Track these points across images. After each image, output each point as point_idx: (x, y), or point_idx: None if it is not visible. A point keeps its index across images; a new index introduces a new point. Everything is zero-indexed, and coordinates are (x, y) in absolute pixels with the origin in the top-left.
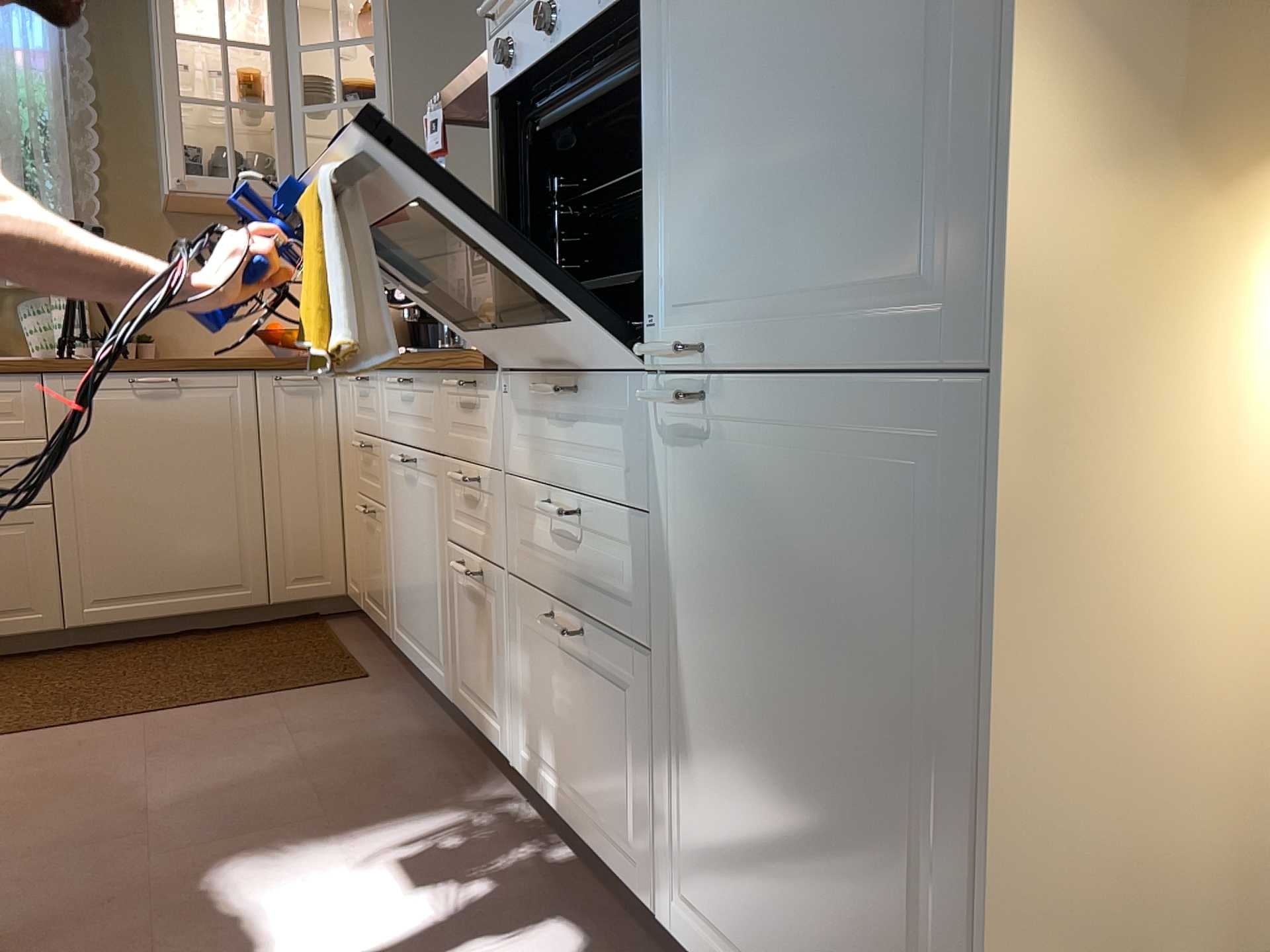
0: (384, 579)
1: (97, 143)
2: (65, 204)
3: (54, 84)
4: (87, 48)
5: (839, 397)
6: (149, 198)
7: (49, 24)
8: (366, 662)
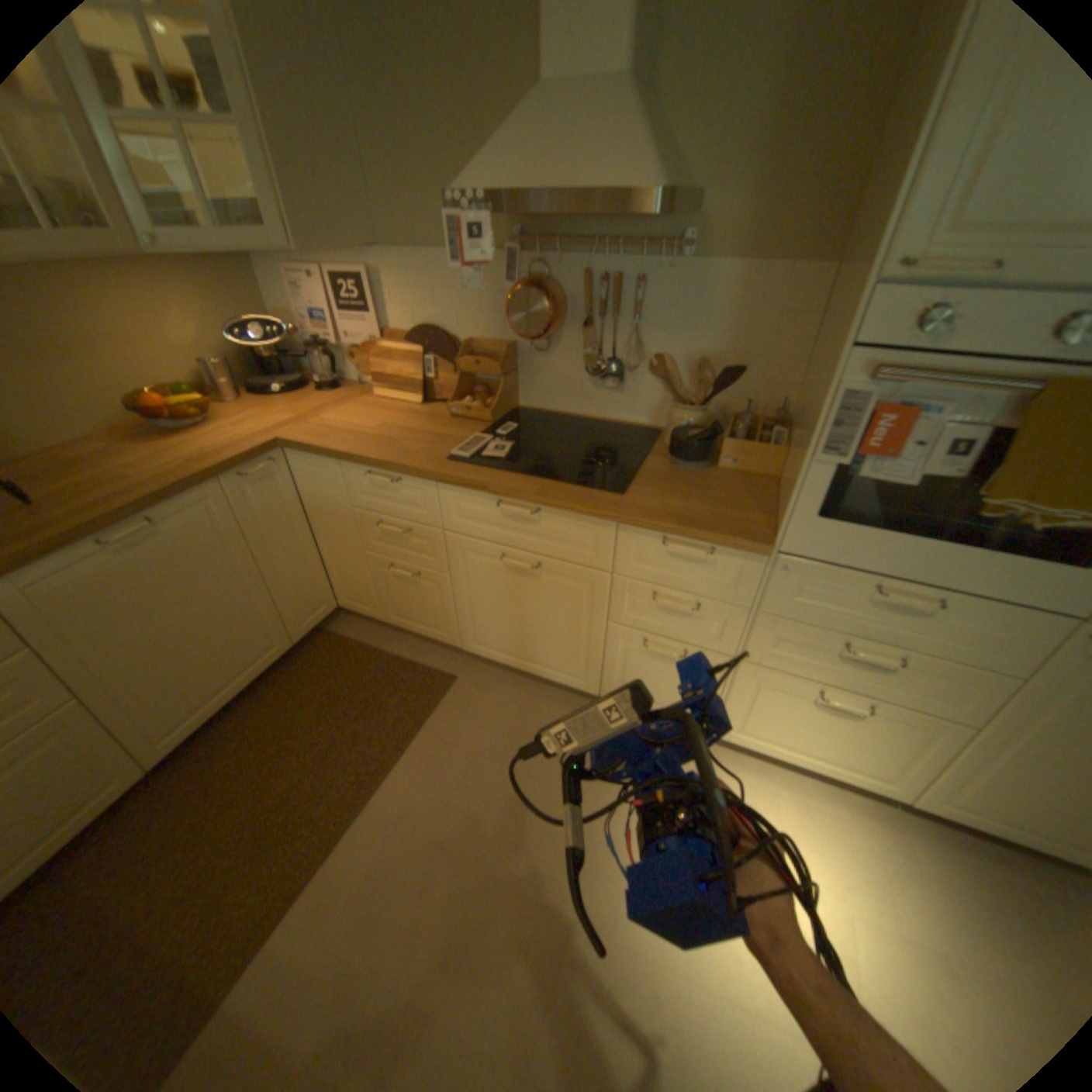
0: (444, 614)
1: None
2: None
3: None
4: None
5: None
6: None
7: None
8: (426, 661)
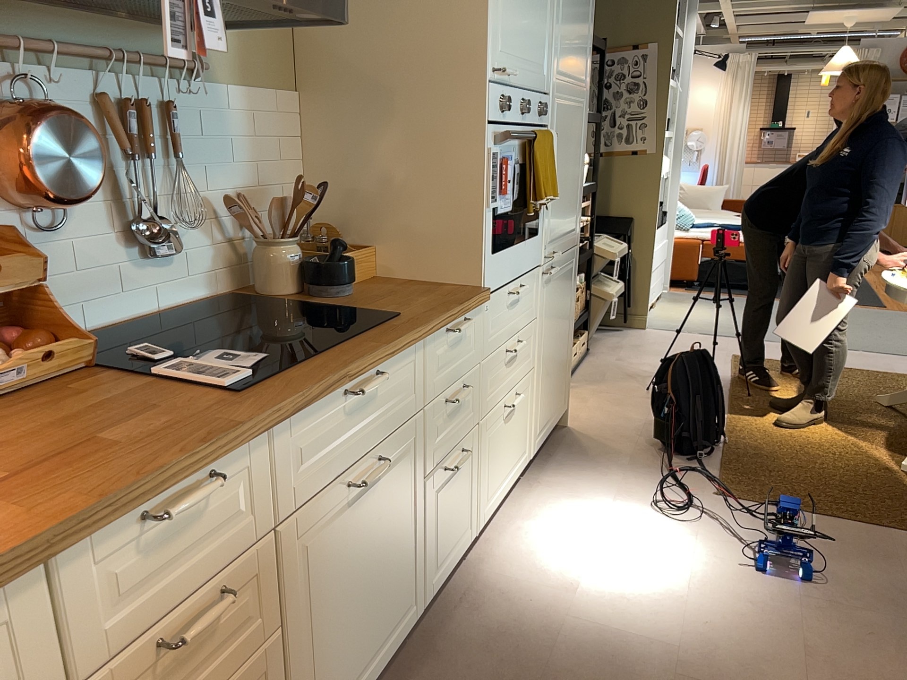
0: None
1: None
2: None
3: None
4: None
5: (565, 256)
6: None
7: None
8: None
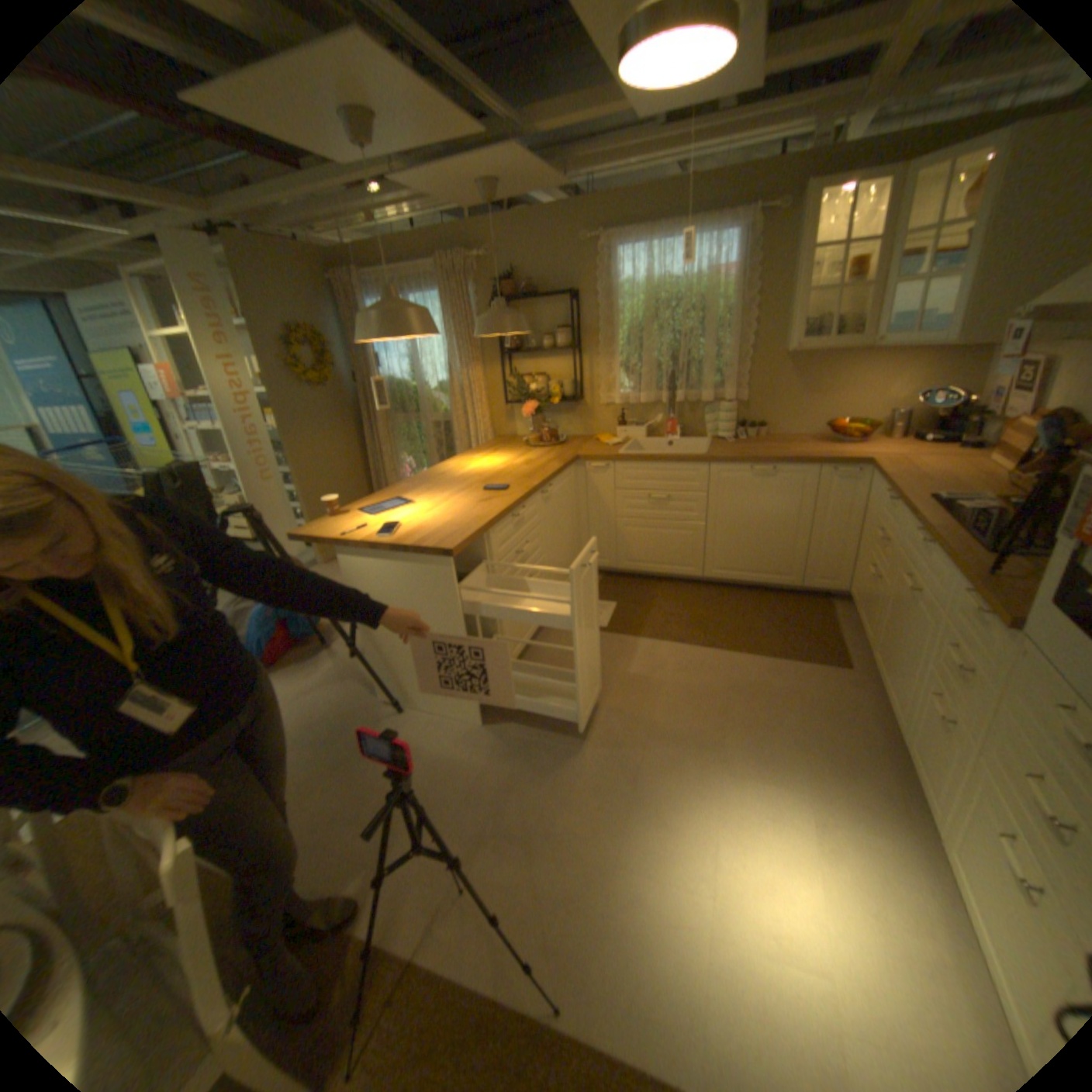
0: (878, 620)
1: (755, 317)
2: (733, 357)
3: (738, 285)
4: (759, 257)
5: None
6: (779, 343)
7: (740, 248)
8: (853, 652)
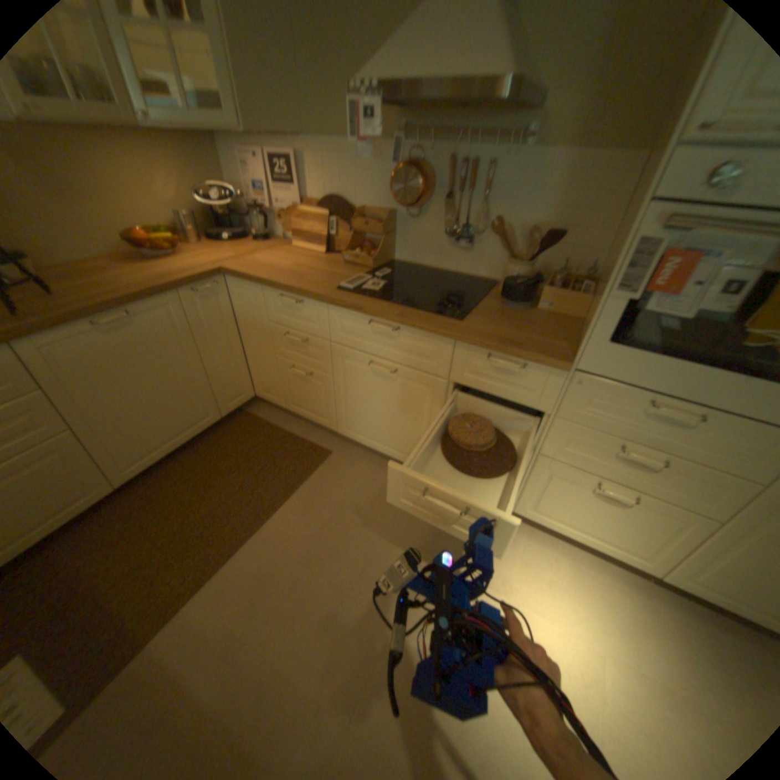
0: (327, 405)
1: None
2: None
3: None
4: None
5: None
6: None
7: None
8: (312, 438)
